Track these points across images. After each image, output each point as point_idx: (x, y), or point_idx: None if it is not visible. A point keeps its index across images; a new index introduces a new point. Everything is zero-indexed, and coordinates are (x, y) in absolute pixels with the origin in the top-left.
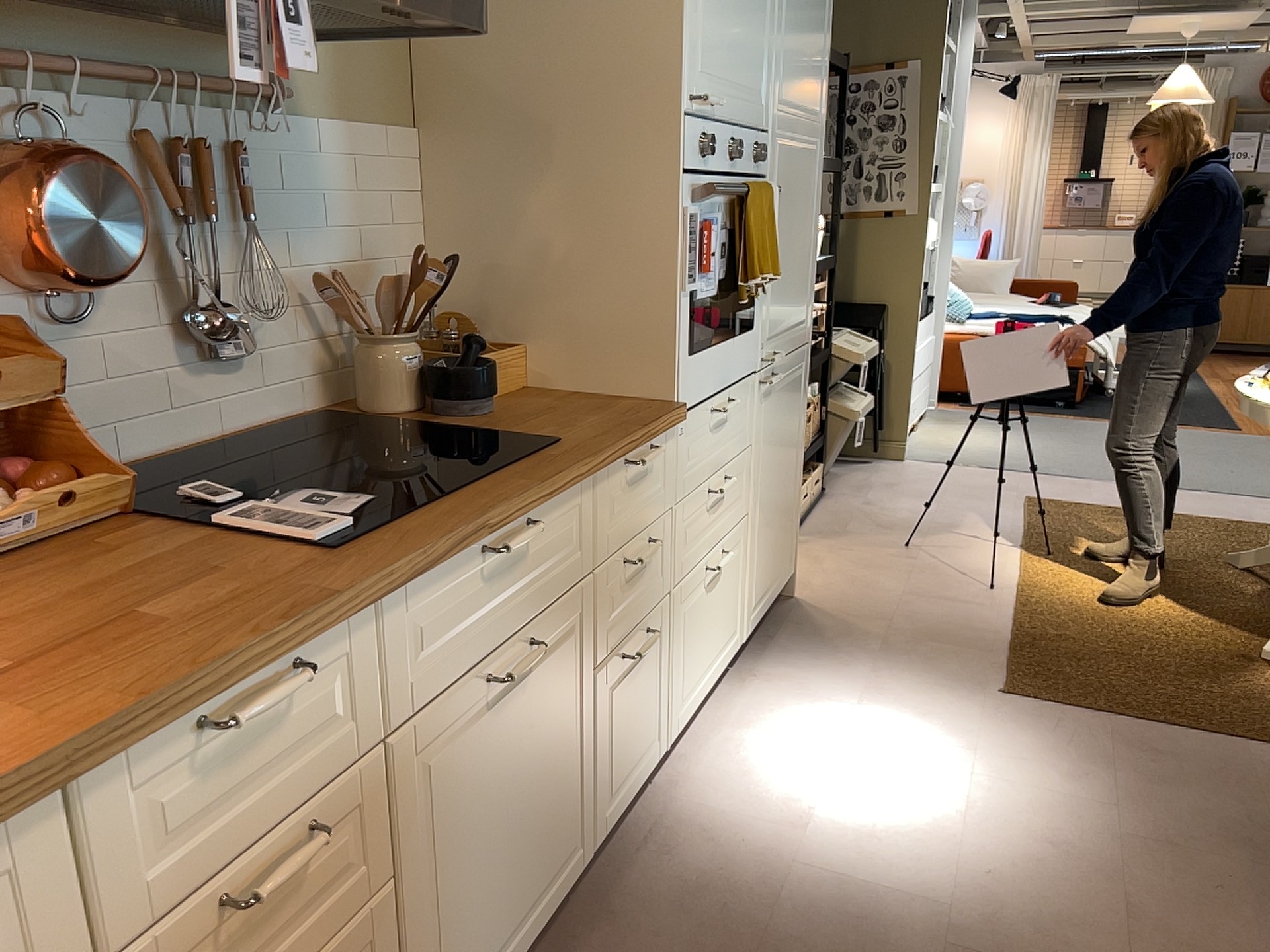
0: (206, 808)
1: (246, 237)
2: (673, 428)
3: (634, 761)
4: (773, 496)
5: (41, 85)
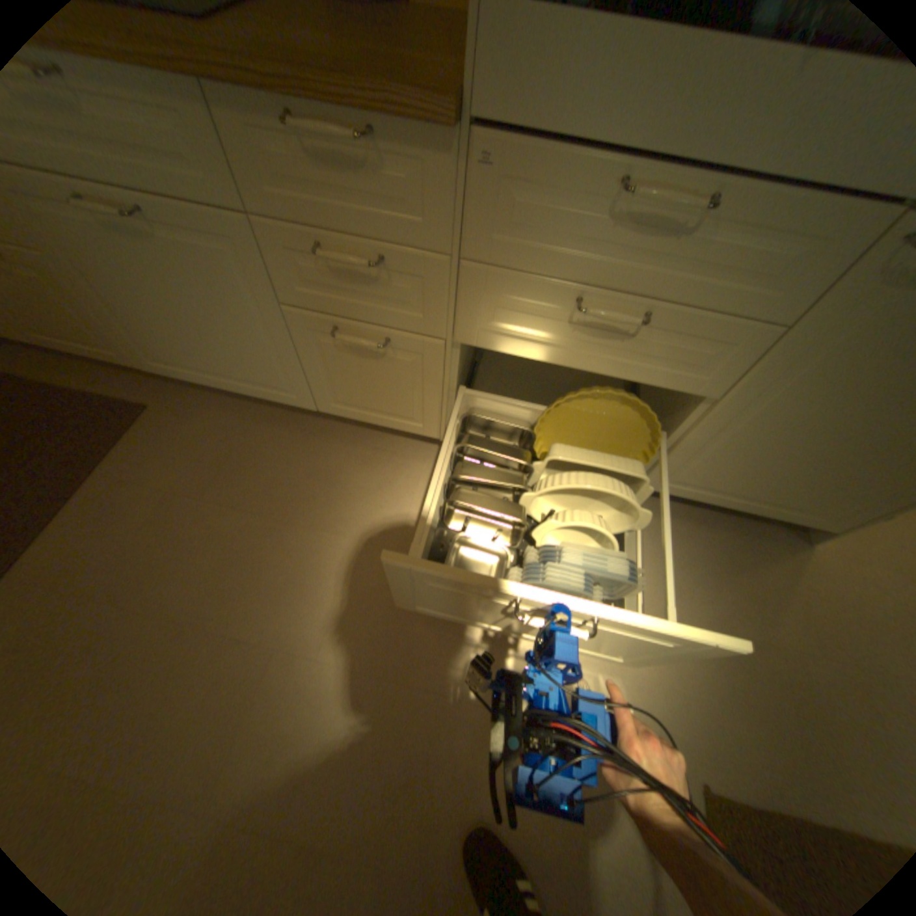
0: None
1: None
2: (459, 139)
3: (378, 410)
4: (825, 432)
5: None
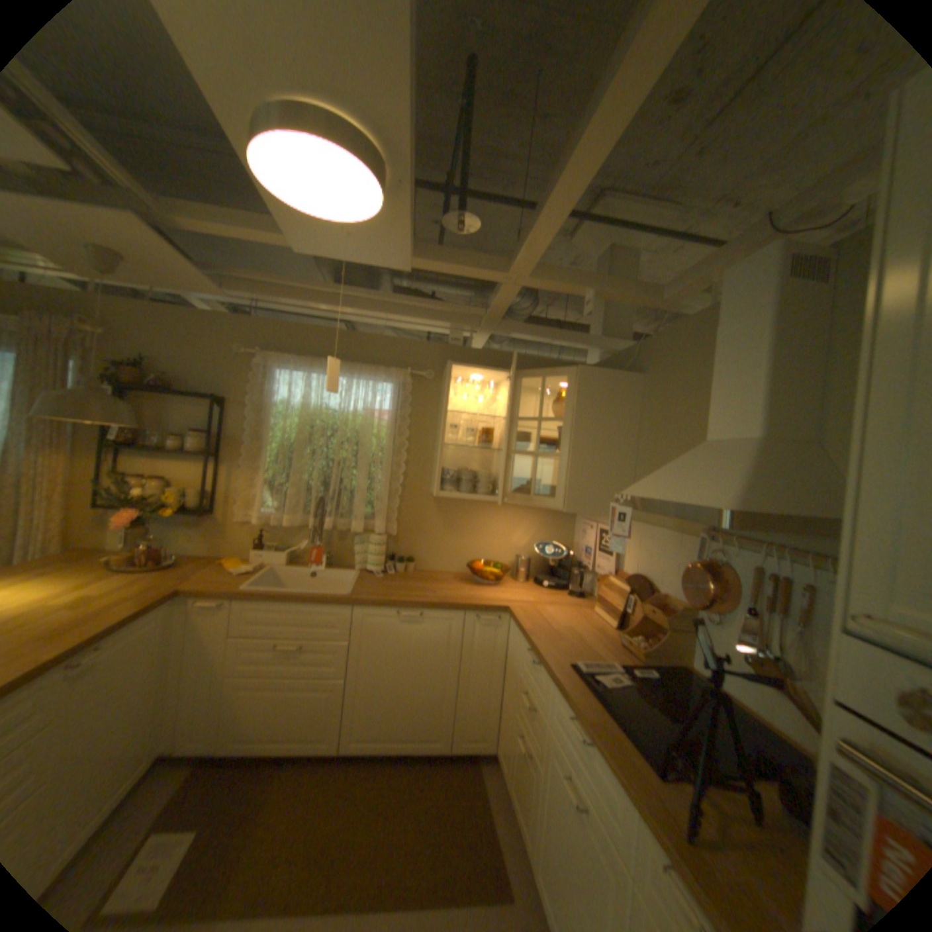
0: (530, 670)
1: (810, 636)
2: None
3: None
4: None
5: (733, 544)
